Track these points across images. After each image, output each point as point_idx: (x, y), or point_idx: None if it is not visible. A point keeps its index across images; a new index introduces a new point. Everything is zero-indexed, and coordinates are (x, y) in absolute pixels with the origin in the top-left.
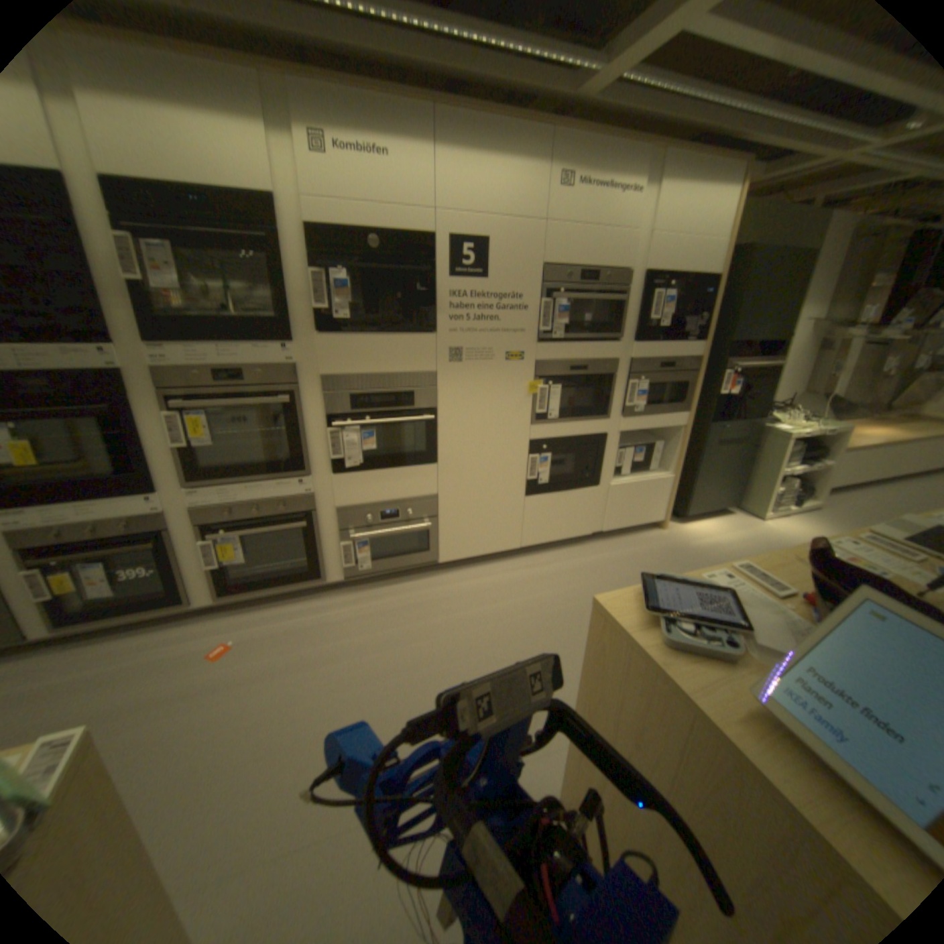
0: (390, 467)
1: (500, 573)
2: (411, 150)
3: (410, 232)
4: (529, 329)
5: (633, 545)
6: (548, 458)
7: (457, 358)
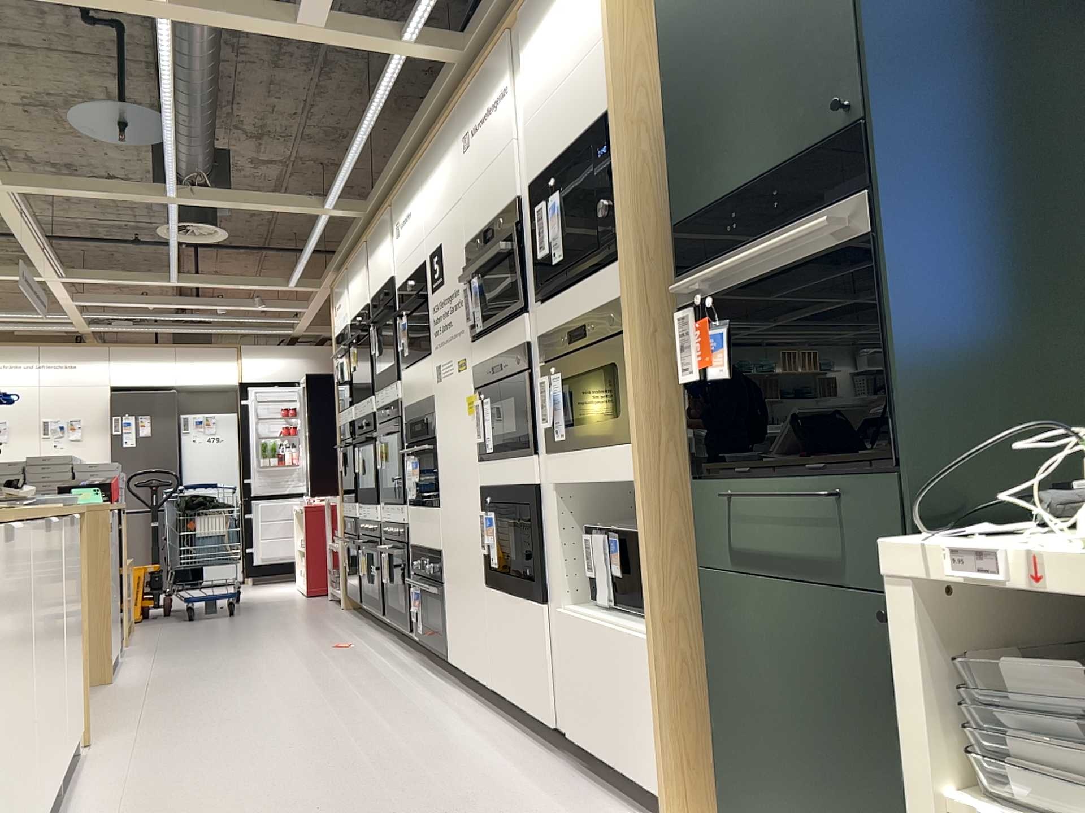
0: (424, 506)
1: (454, 709)
2: (415, 202)
3: (419, 265)
4: (465, 326)
5: (570, 802)
6: (494, 522)
7: (439, 376)
